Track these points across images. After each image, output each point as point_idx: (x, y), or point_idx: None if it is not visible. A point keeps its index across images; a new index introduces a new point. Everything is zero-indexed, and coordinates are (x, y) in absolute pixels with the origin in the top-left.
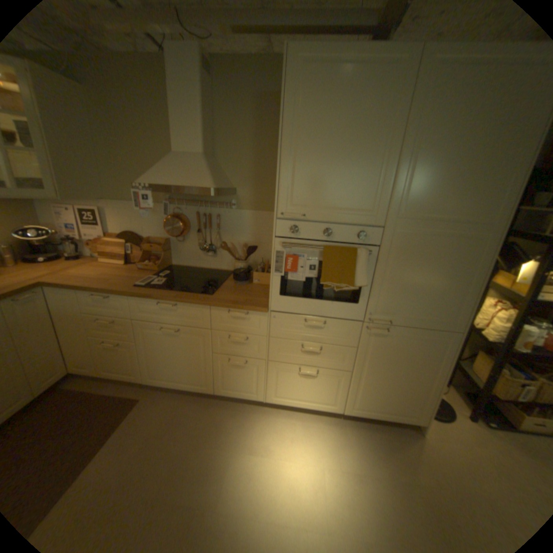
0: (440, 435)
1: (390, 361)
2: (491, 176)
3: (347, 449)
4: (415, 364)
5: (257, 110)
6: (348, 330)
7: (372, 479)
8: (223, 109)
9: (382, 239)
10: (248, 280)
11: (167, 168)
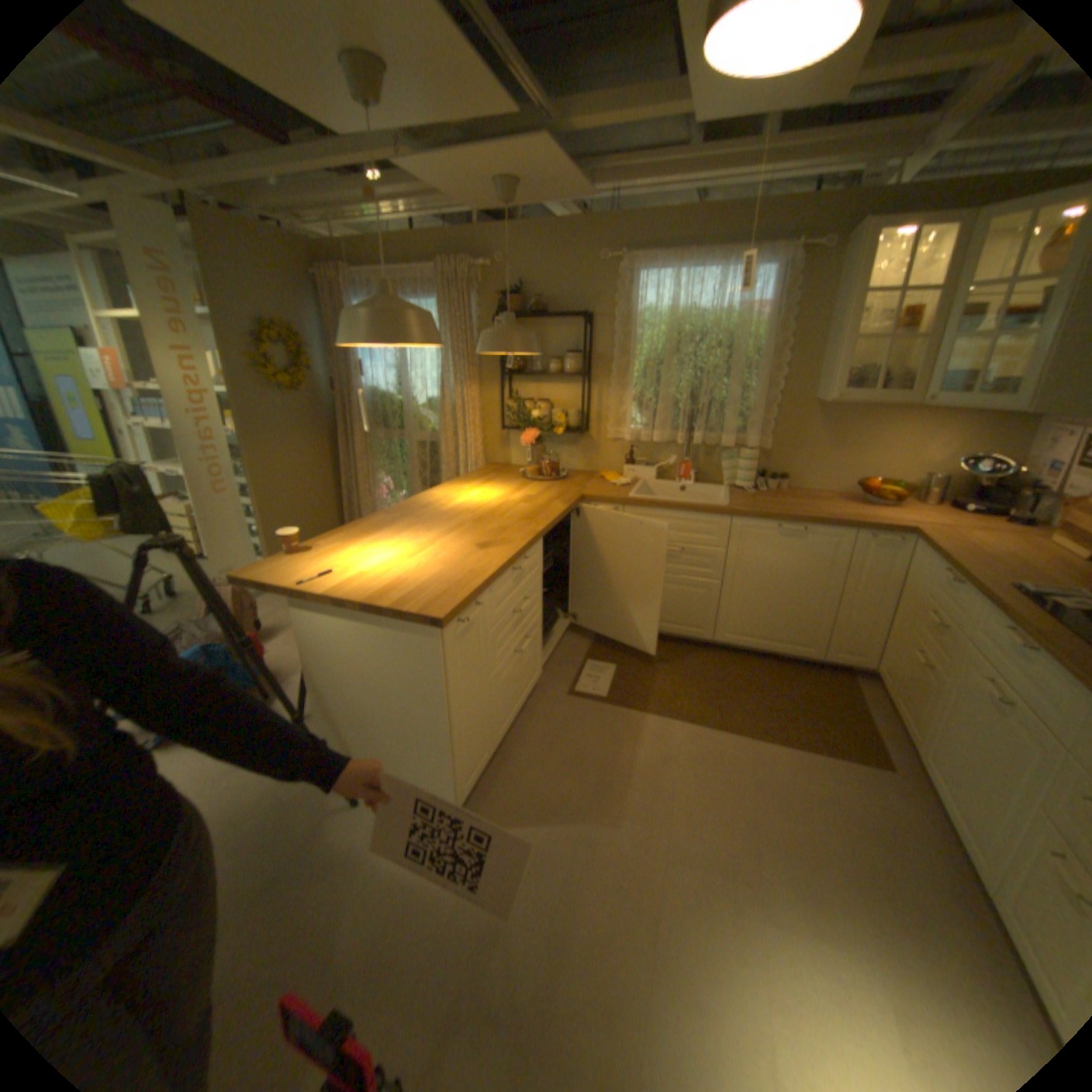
0: None
1: None
2: None
3: None
4: None
5: None
6: None
7: None
8: None
9: None
10: None
11: None
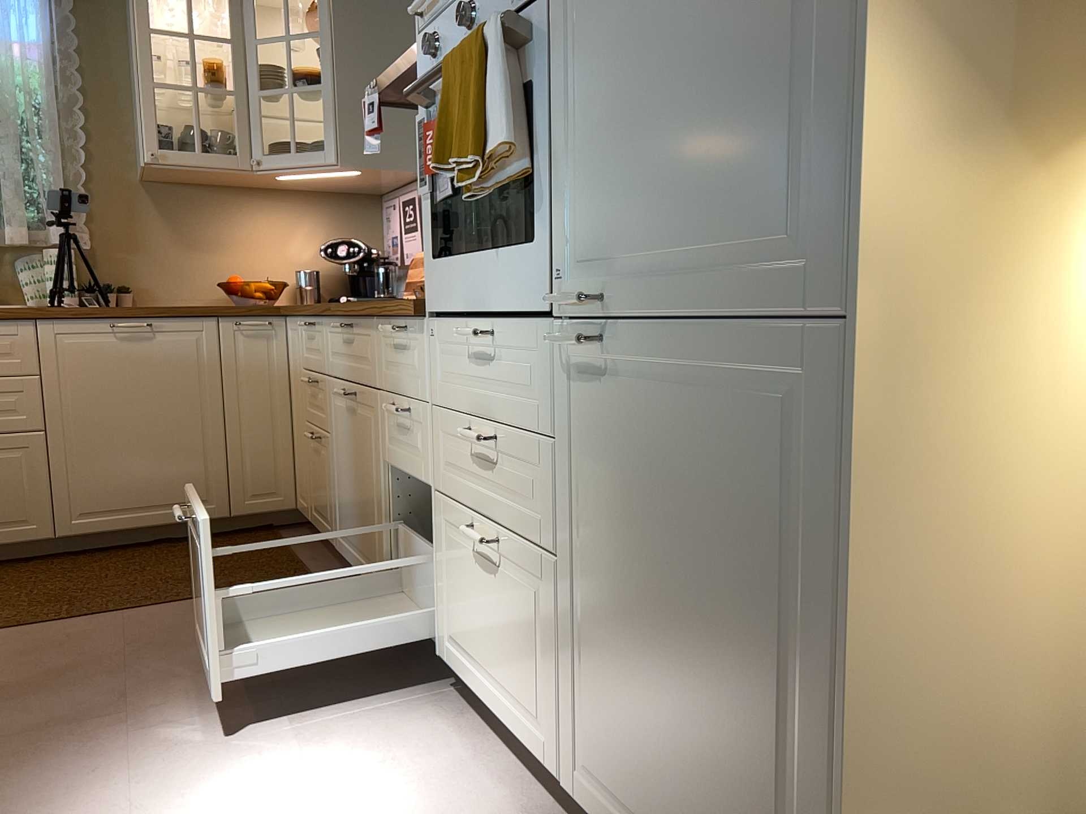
0: None
1: (638, 518)
2: None
3: None
4: (715, 549)
5: None
6: (536, 361)
7: None
8: None
9: None
10: None
11: None
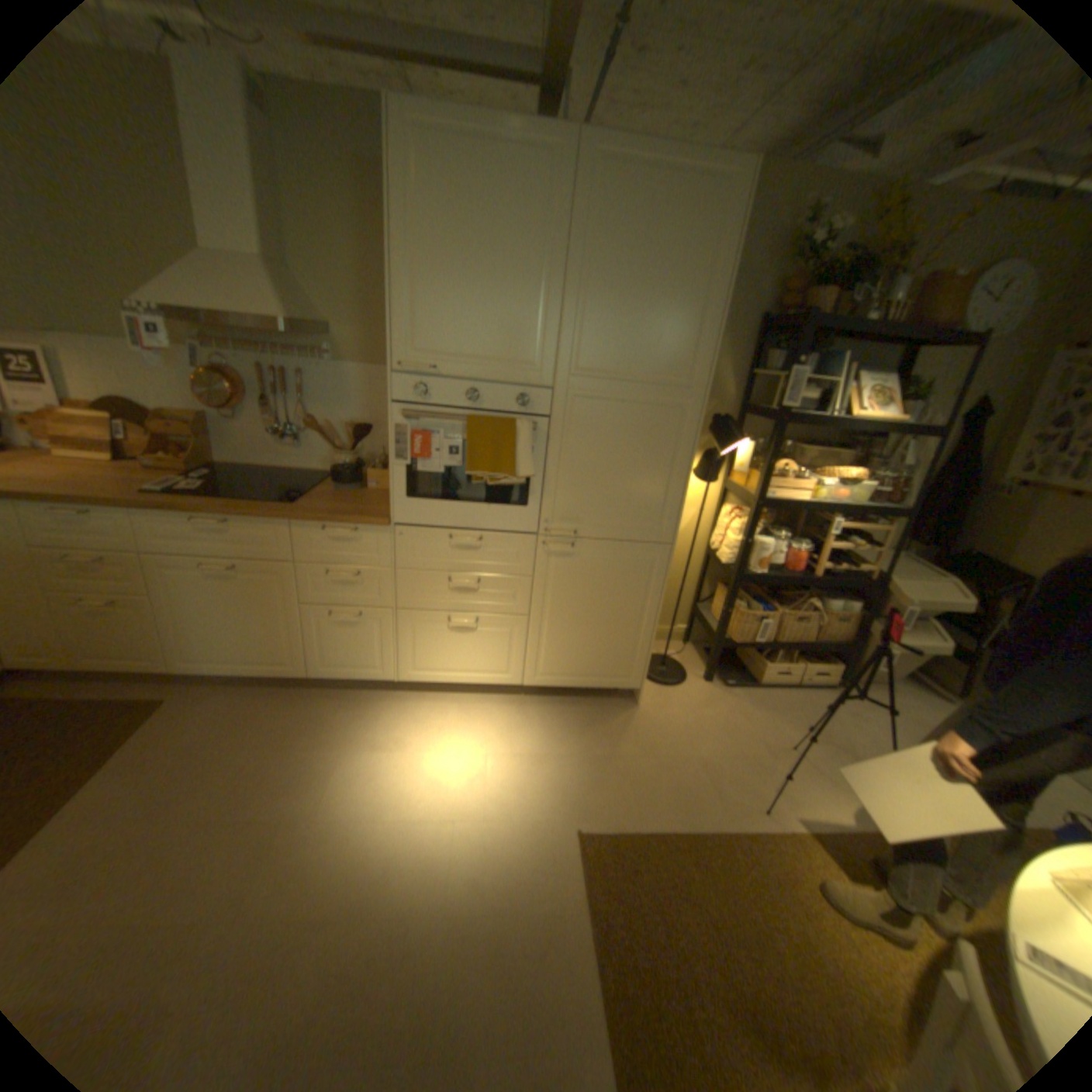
0: (659, 701)
1: (578, 594)
2: (680, 321)
3: (523, 729)
4: (613, 596)
5: (356, 190)
6: (515, 549)
7: (554, 758)
8: (293, 181)
9: (550, 408)
10: (357, 483)
11: (192, 279)
